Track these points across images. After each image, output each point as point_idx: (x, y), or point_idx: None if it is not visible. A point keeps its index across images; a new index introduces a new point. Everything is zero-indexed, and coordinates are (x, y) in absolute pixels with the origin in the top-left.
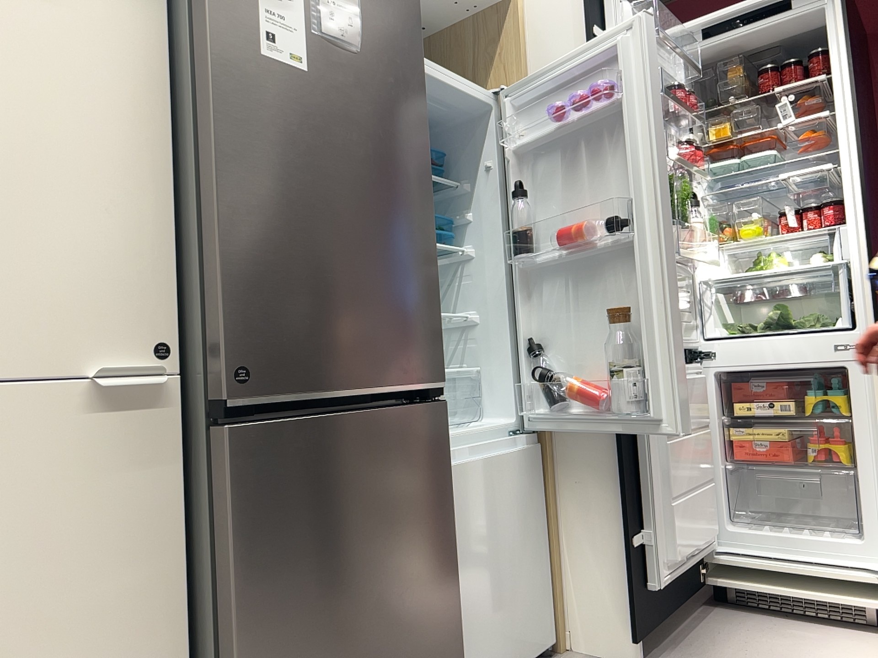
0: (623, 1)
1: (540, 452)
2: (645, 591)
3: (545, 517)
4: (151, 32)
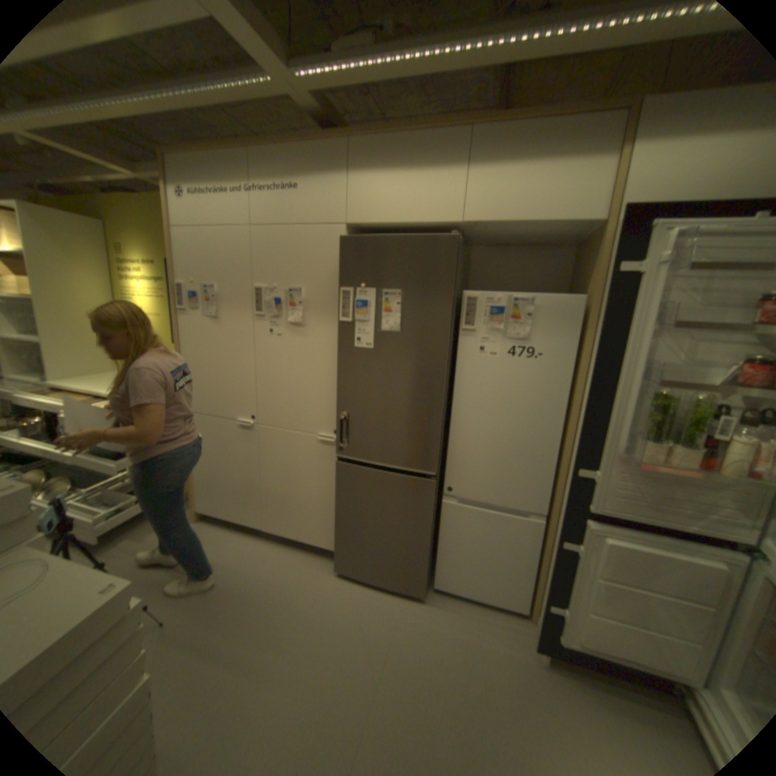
0: (675, 227)
1: (548, 526)
2: (557, 639)
3: (542, 559)
4: (338, 337)
